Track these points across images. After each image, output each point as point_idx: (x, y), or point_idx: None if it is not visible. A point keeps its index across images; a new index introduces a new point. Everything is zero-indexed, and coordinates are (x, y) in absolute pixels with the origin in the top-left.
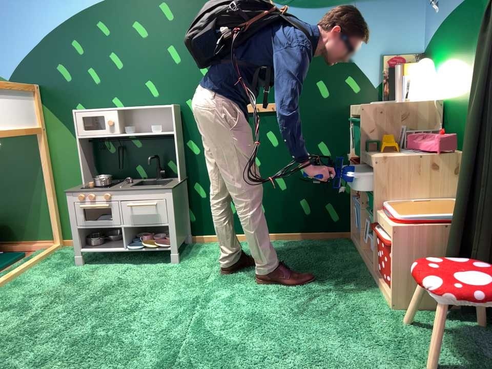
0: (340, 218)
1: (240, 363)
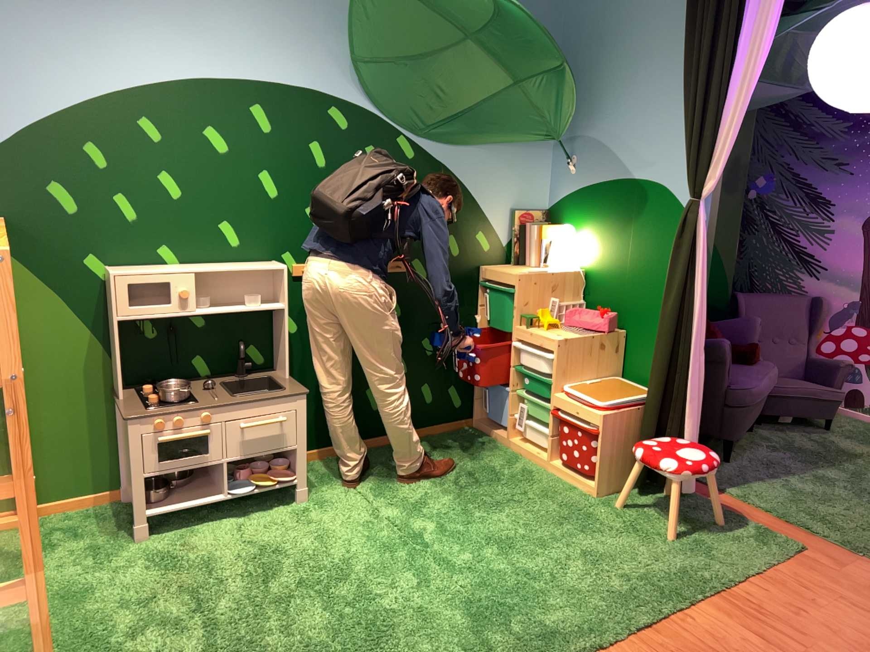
0: (461, 401)
1: (531, 576)
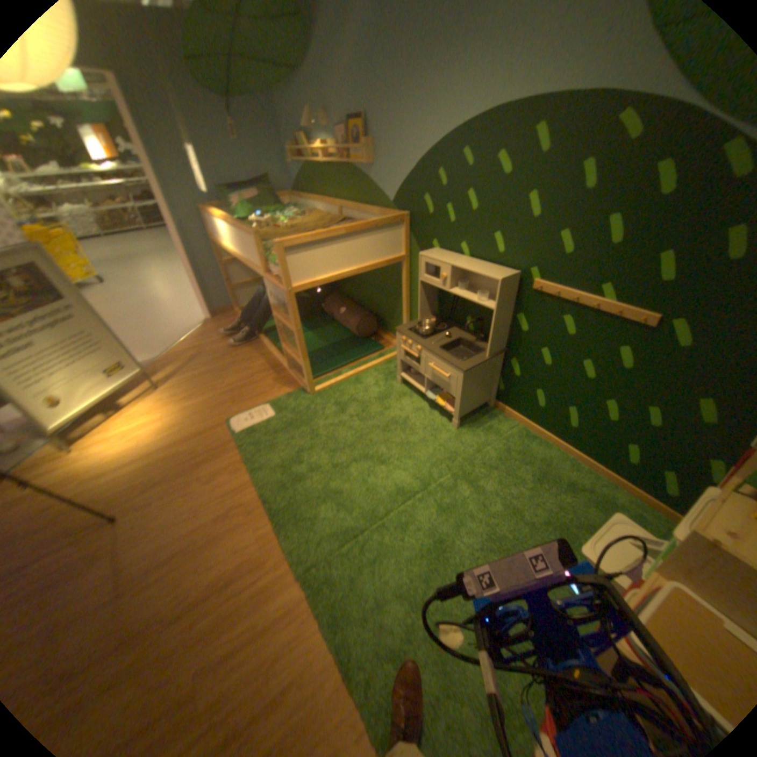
0: (680, 499)
1: (387, 578)
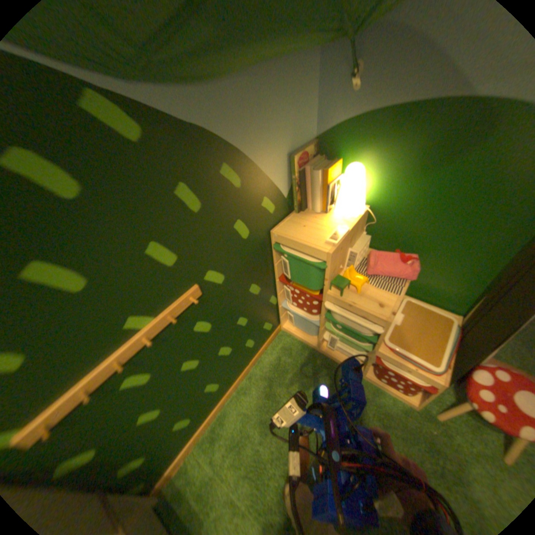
0: (273, 324)
1: None
